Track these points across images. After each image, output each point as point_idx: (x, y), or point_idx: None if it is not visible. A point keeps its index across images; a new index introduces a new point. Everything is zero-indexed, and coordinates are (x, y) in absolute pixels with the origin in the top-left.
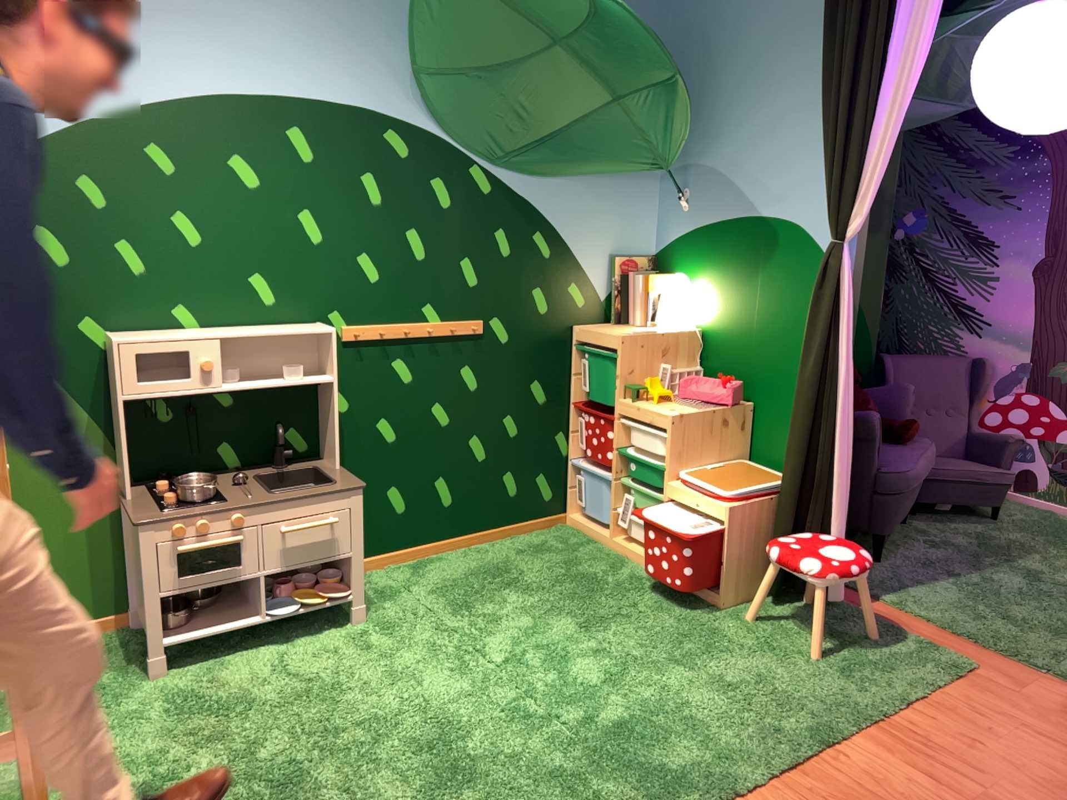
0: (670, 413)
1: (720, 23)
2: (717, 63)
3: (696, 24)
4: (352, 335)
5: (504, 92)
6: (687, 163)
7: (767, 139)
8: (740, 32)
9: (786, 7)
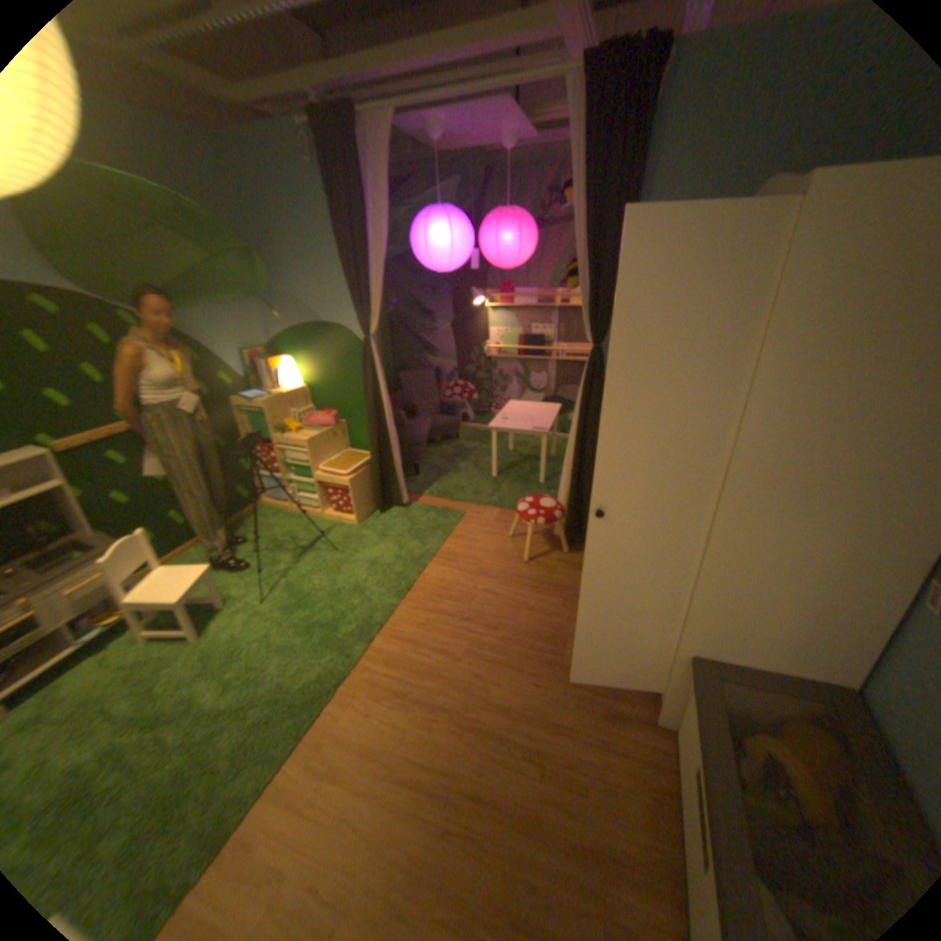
0: (305, 440)
1: (267, 204)
2: (273, 230)
3: (252, 202)
4: (67, 448)
5: (127, 260)
6: (272, 291)
7: (315, 279)
8: (282, 211)
9: (306, 199)
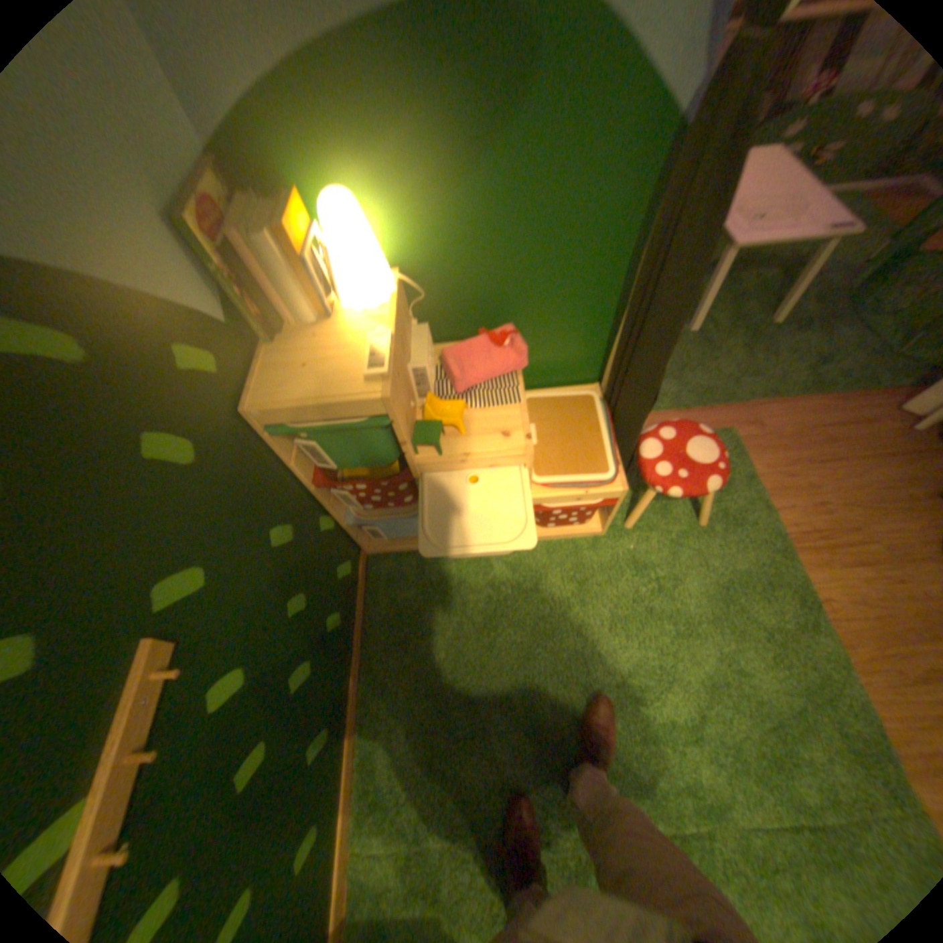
0: (517, 446)
1: None
2: None
3: None
4: None
5: None
6: None
7: None
8: None
9: None
